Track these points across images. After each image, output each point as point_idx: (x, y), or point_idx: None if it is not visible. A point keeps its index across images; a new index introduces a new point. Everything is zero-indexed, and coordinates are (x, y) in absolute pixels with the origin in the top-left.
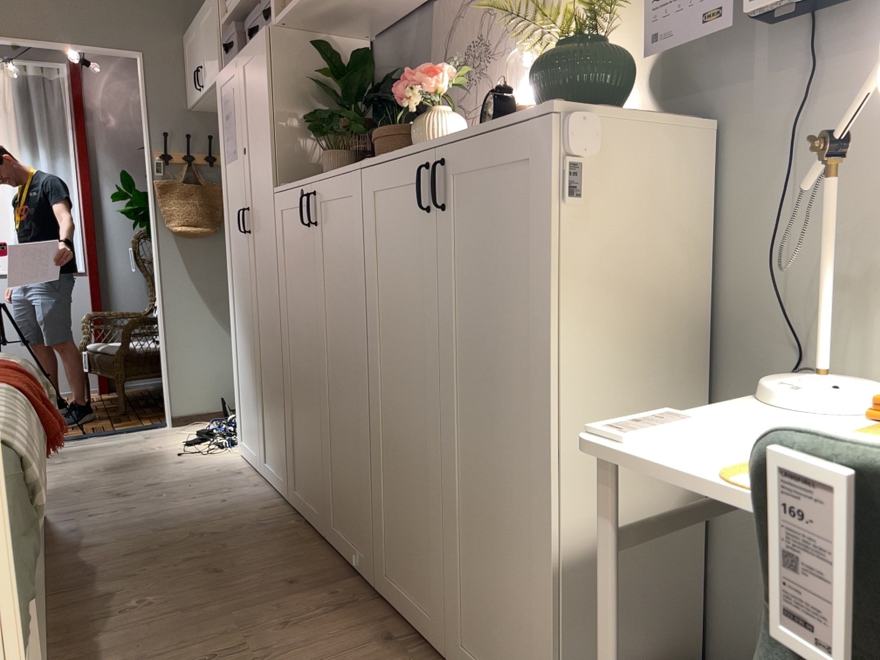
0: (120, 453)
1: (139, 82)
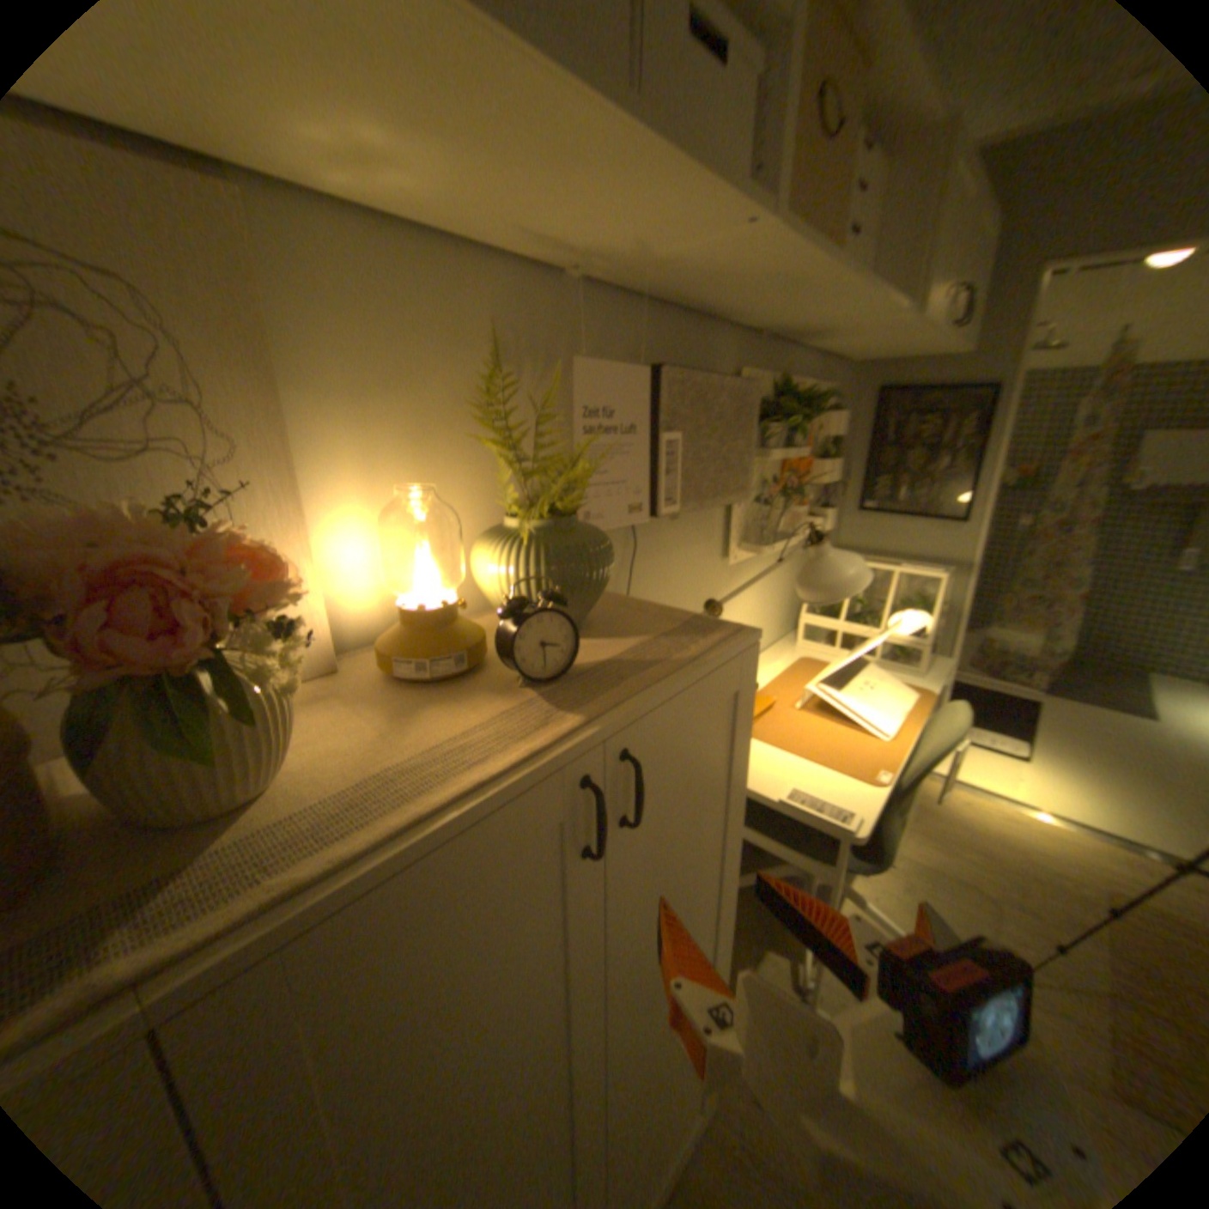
0: None
1: None
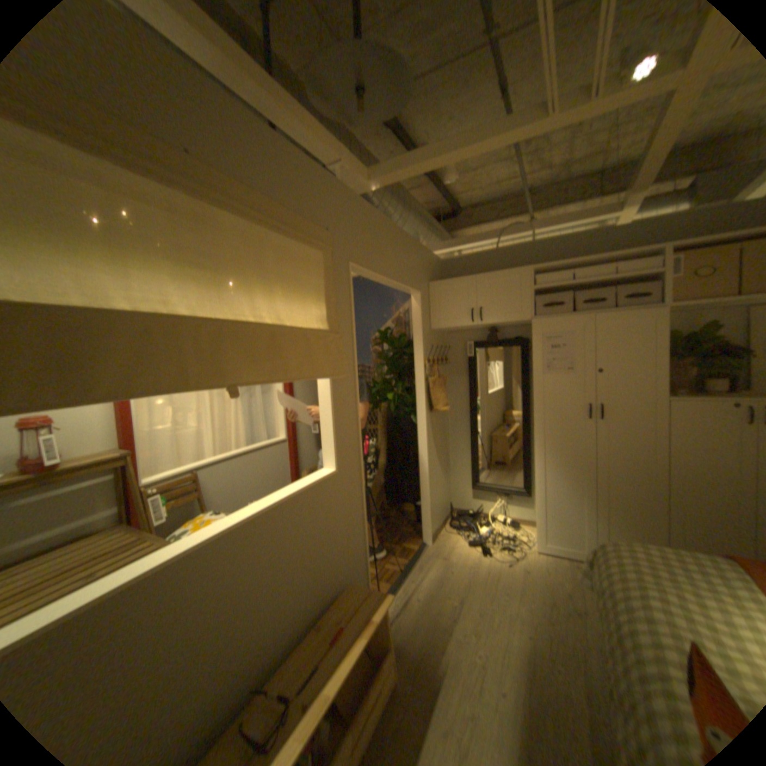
0: (468, 581)
1: (413, 313)
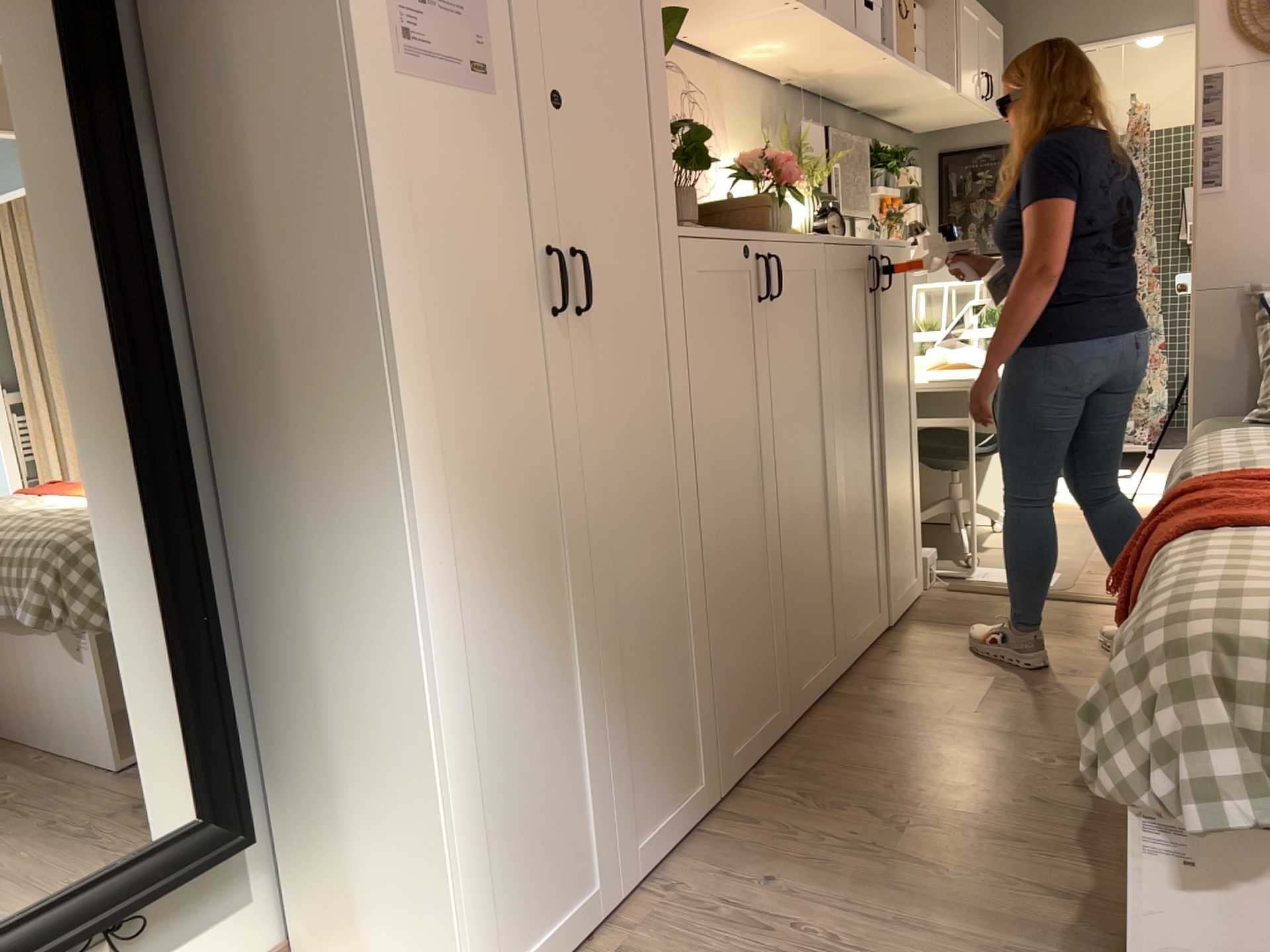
0: None
1: None
